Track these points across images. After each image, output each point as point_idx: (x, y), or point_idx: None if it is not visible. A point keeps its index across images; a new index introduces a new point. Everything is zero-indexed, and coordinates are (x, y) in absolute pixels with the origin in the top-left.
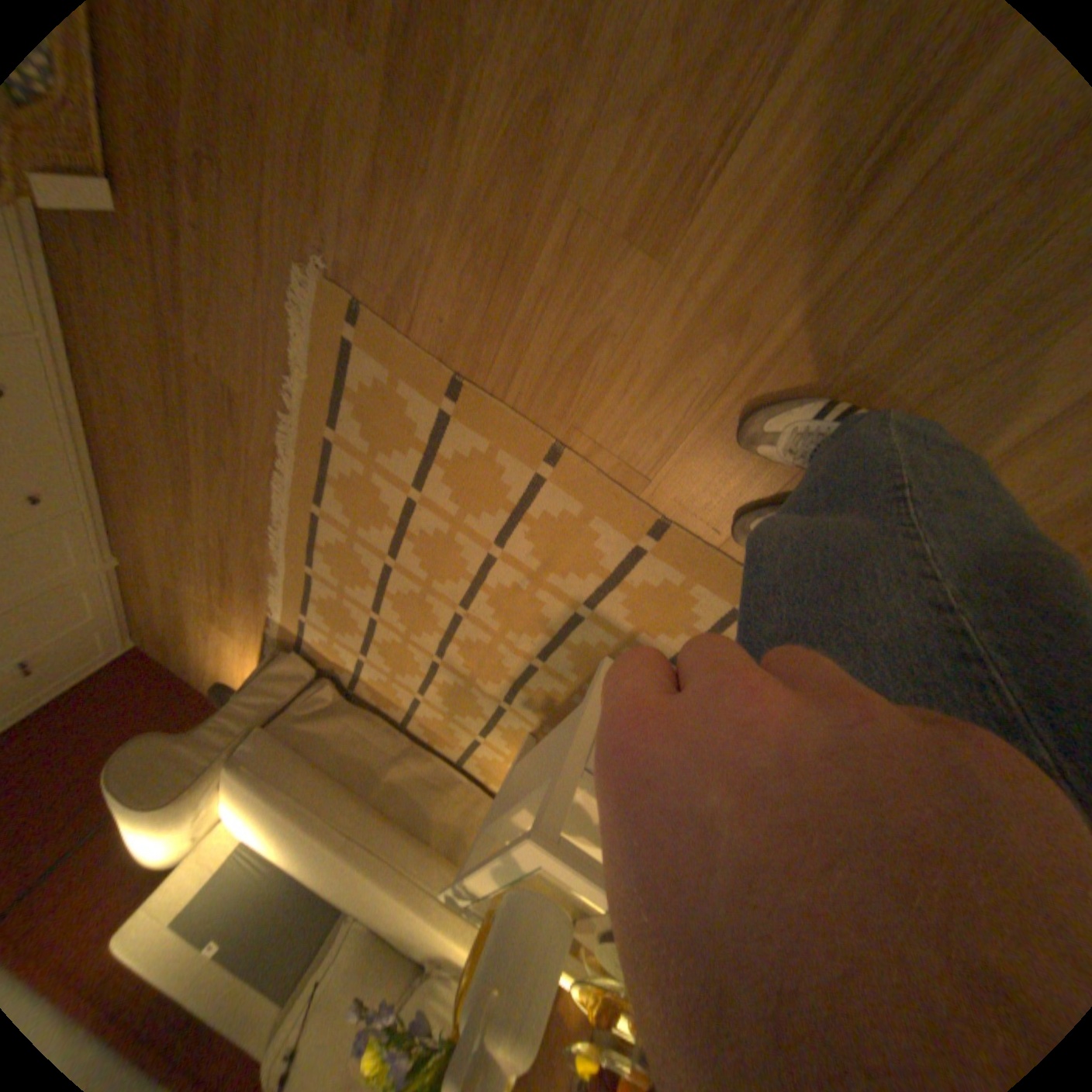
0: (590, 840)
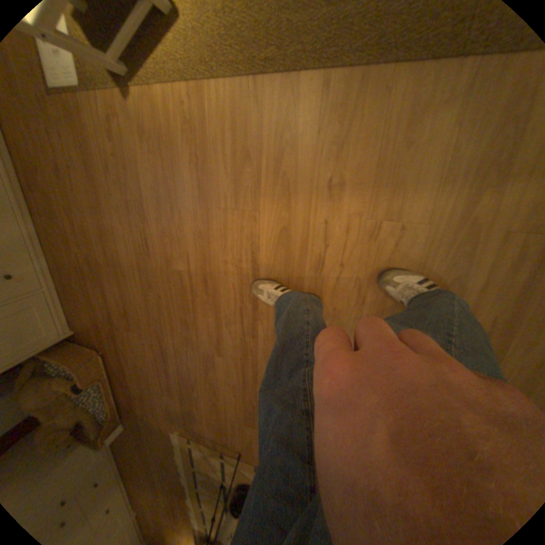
0: None
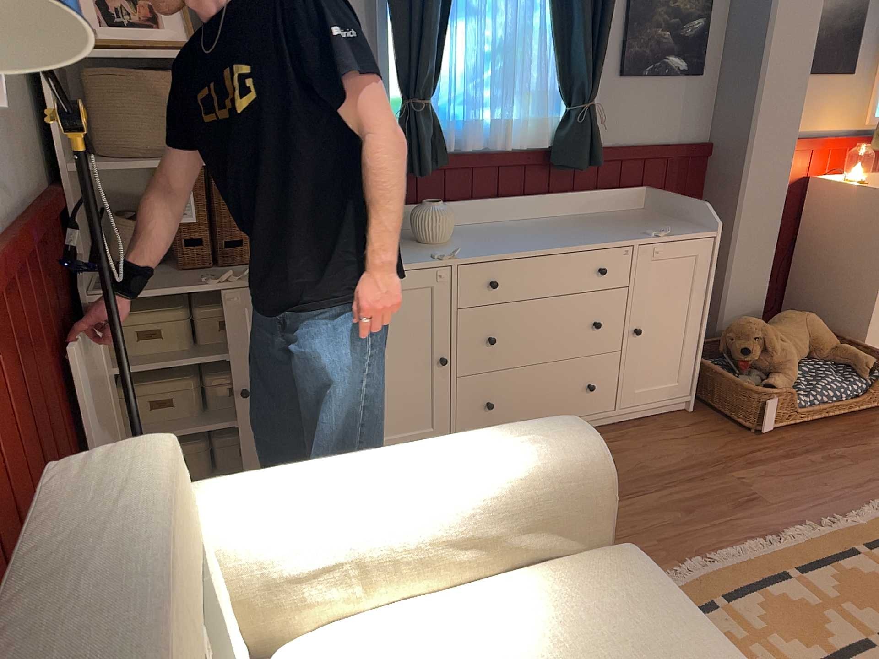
0: None
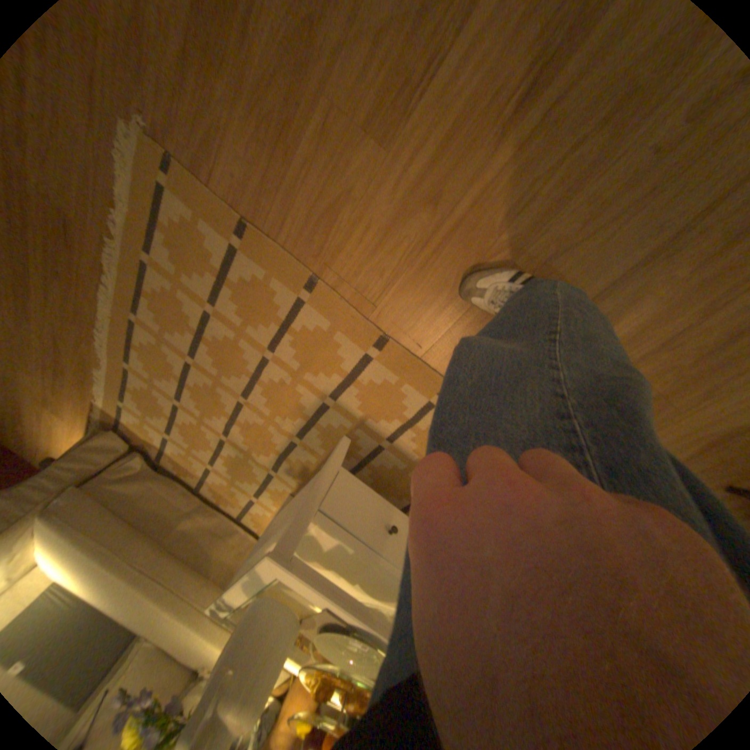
0: (320, 564)
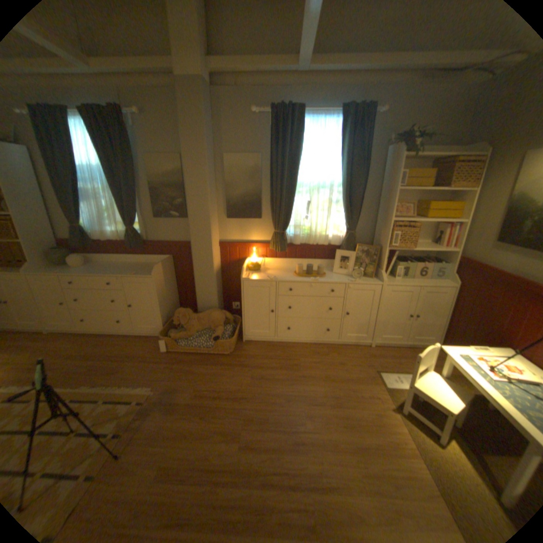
0: None
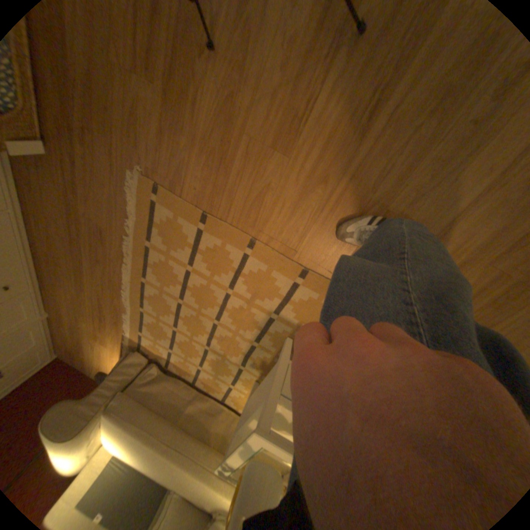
0: (287, 431)
